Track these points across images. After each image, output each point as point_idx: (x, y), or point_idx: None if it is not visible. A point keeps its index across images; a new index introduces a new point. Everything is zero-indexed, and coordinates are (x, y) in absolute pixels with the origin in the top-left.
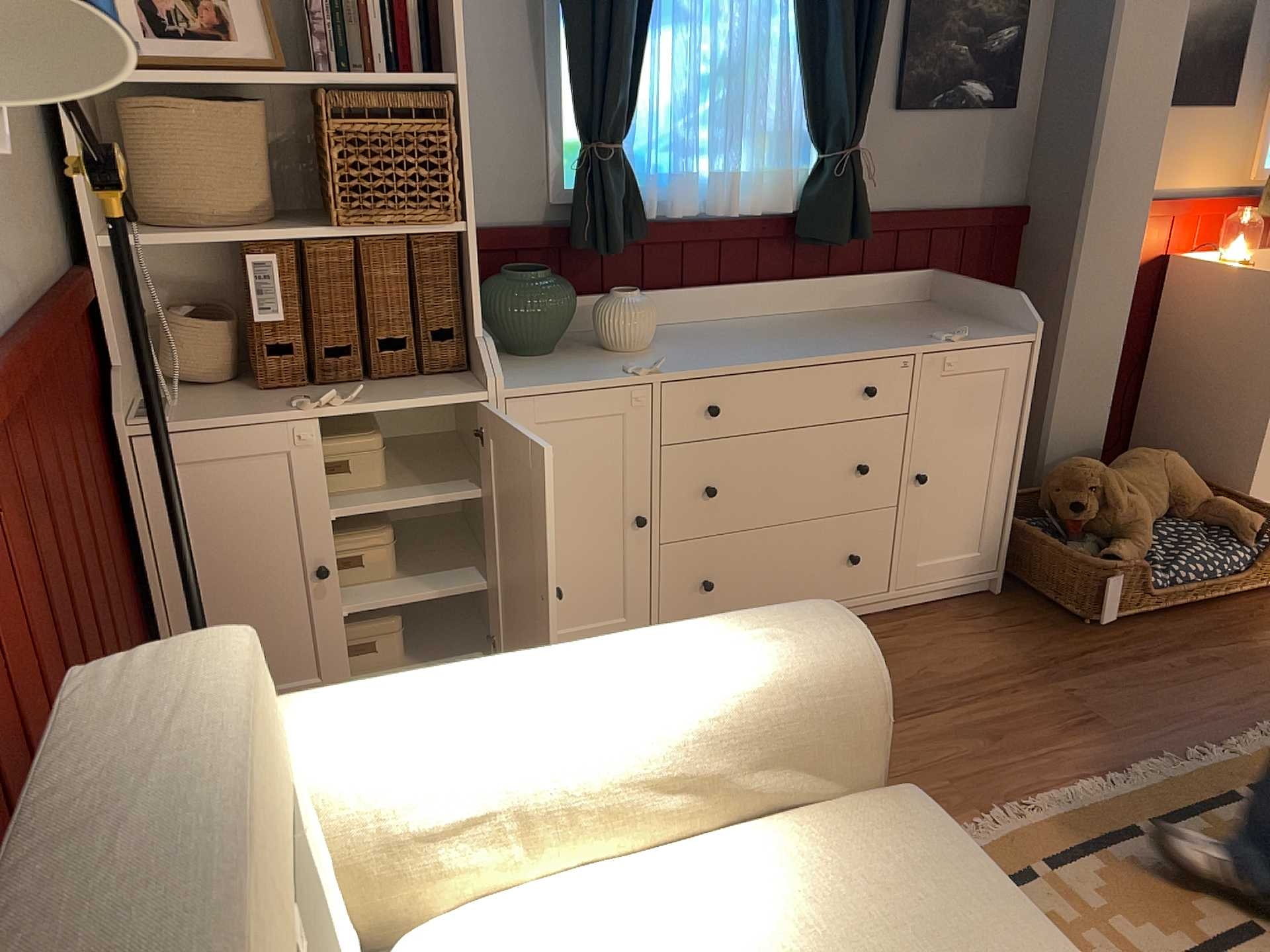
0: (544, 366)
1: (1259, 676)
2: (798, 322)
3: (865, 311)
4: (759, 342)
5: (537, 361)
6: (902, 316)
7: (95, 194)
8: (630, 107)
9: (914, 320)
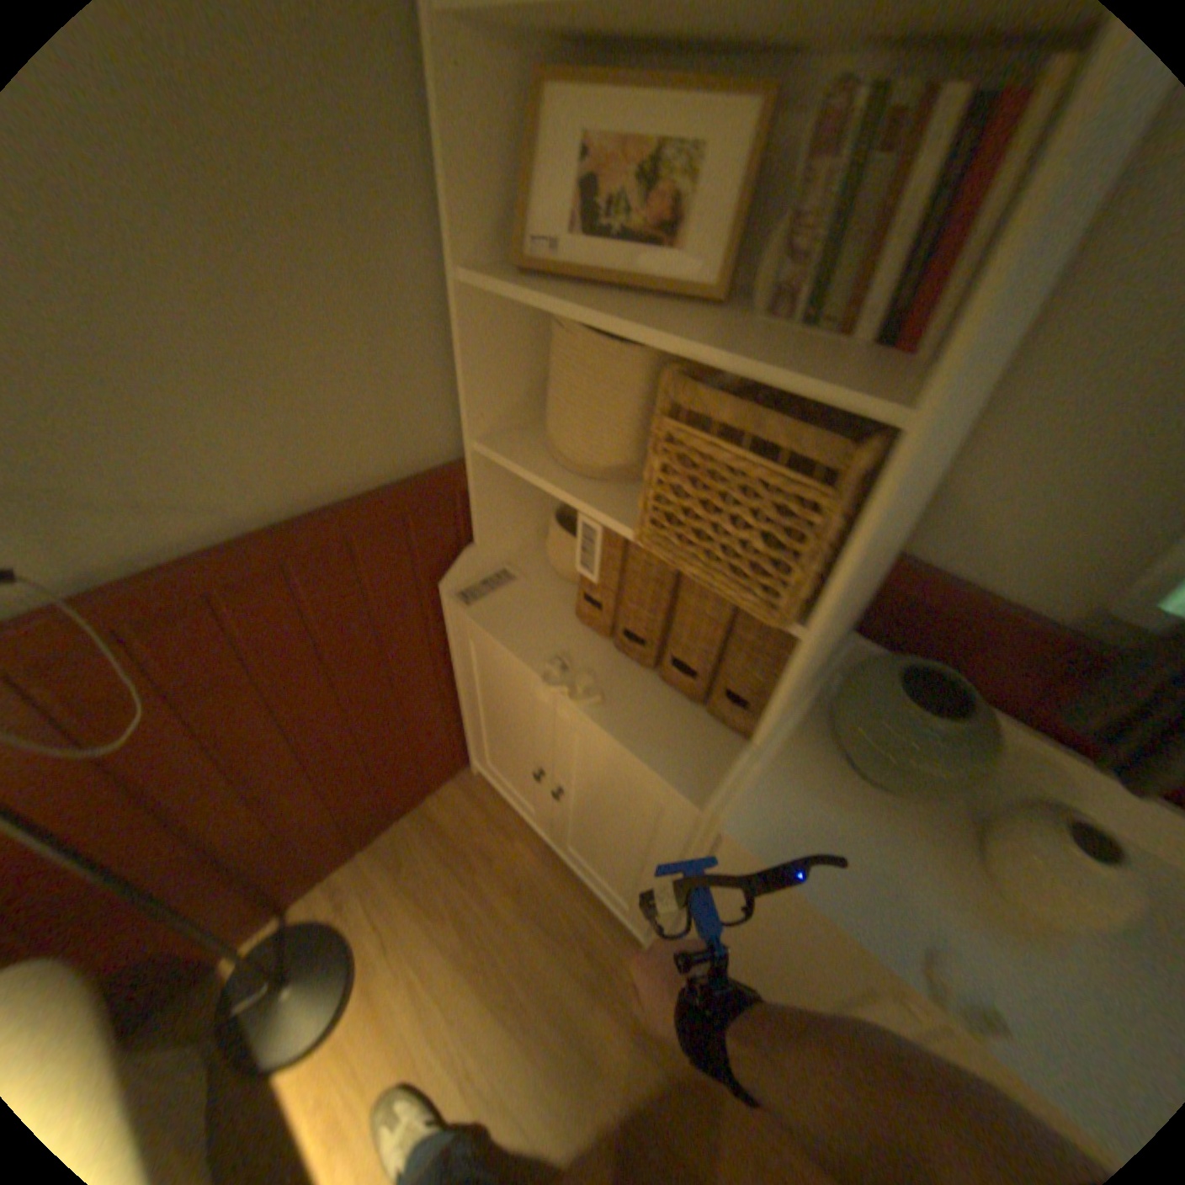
0: (849, 823)
1: None
2: None
3: None
4: None
5: (860, 800)
6: None
7: (507, 391)
8: None
9: None
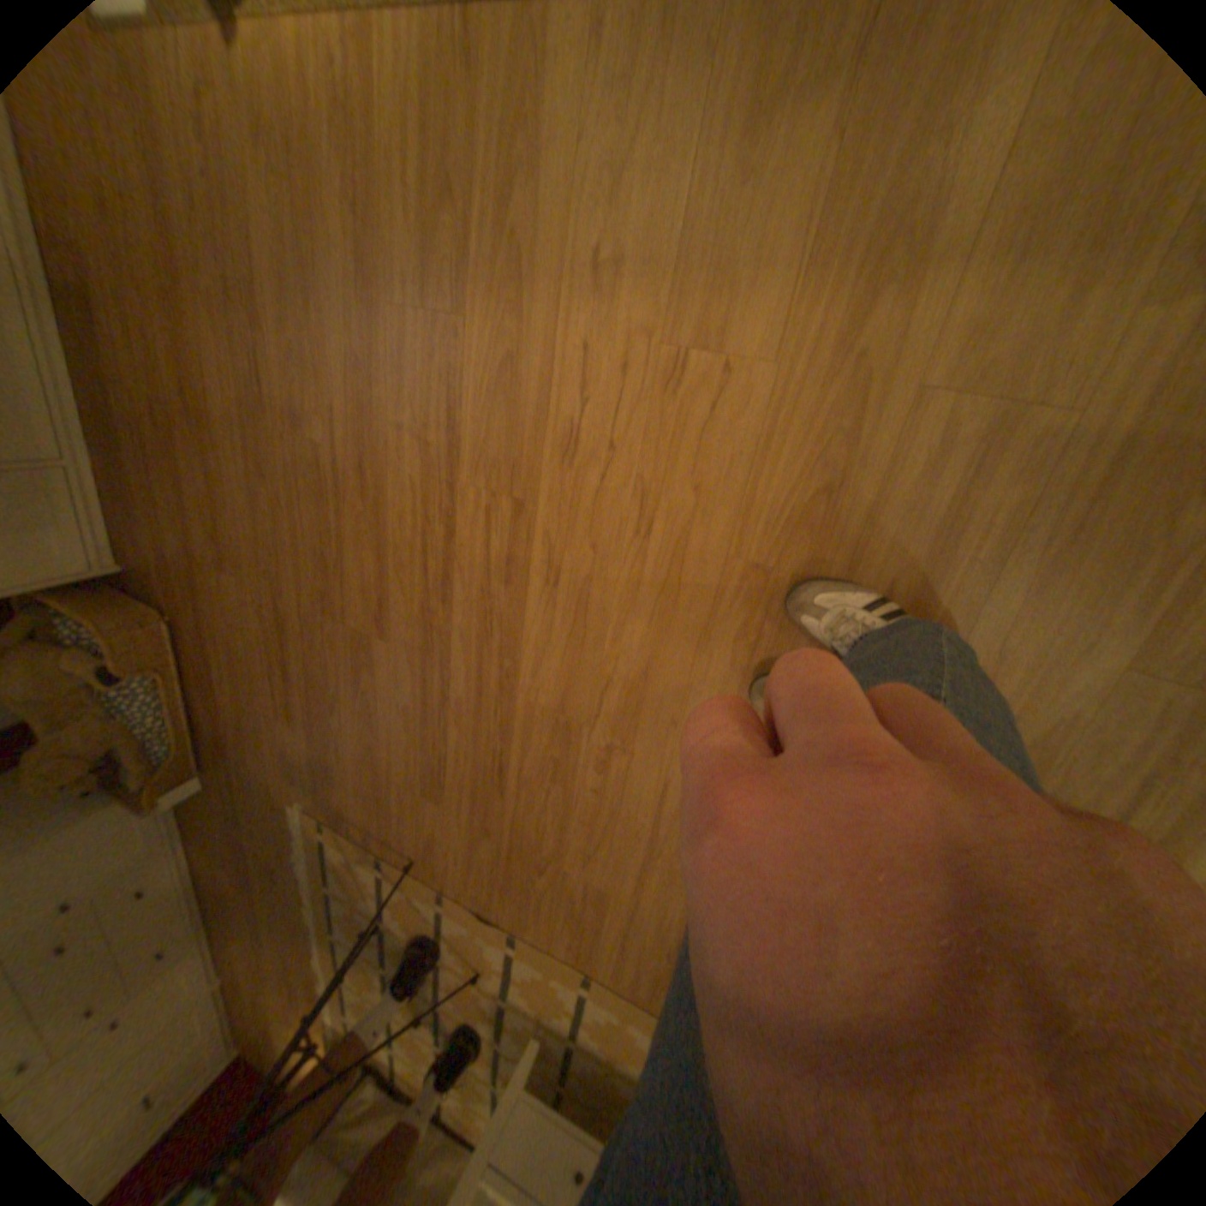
0: None
1: (245, 765)
2: None
3: None
4: None
5: None
6: None
7: None
8: None
9: None
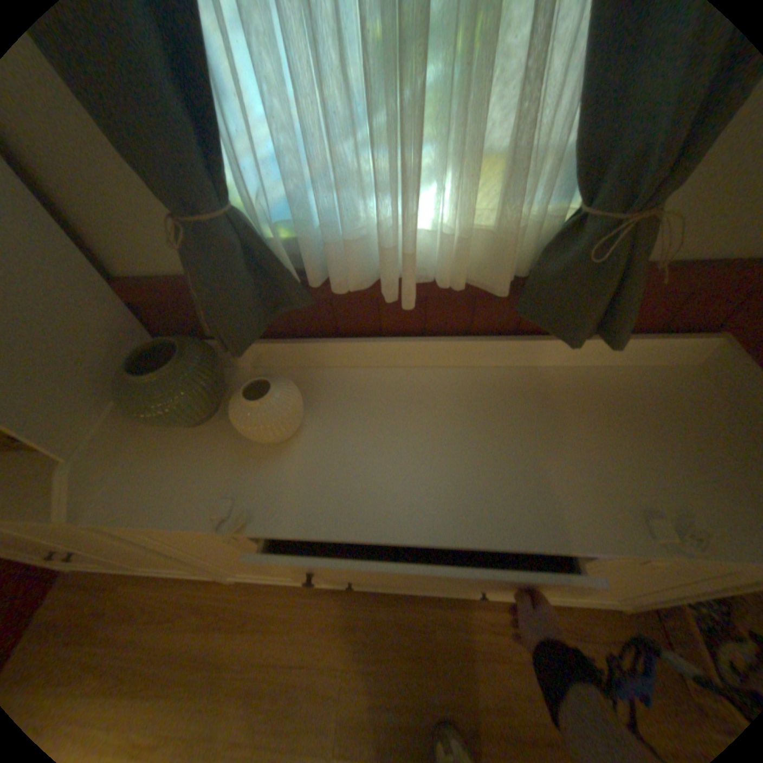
0: (169, 460)
1: None
2: (494, 398)
3: (595, 378)
4: (411, 457)
5: (178, 441)
6: (636, 412)
7: None
8: (210, 140)
9: (647, 432)
